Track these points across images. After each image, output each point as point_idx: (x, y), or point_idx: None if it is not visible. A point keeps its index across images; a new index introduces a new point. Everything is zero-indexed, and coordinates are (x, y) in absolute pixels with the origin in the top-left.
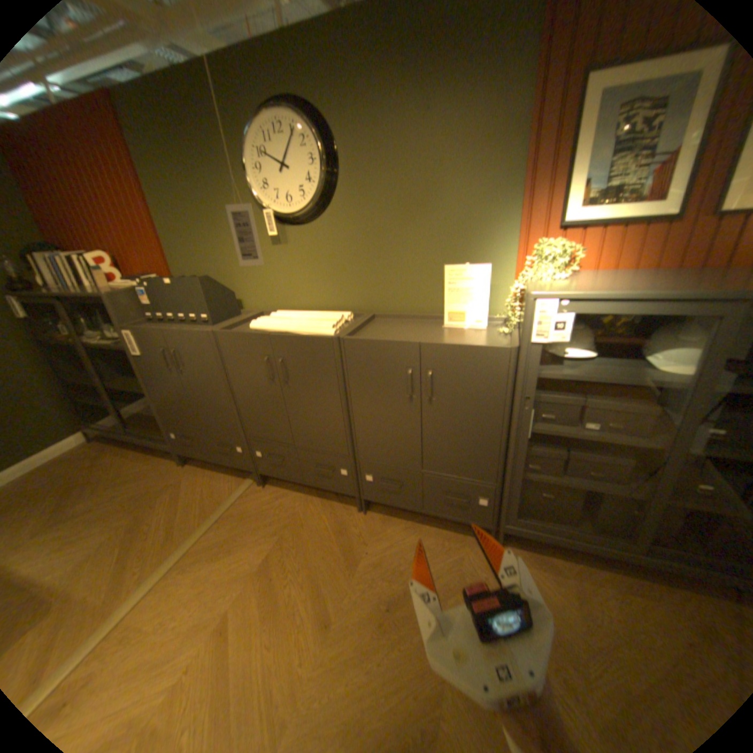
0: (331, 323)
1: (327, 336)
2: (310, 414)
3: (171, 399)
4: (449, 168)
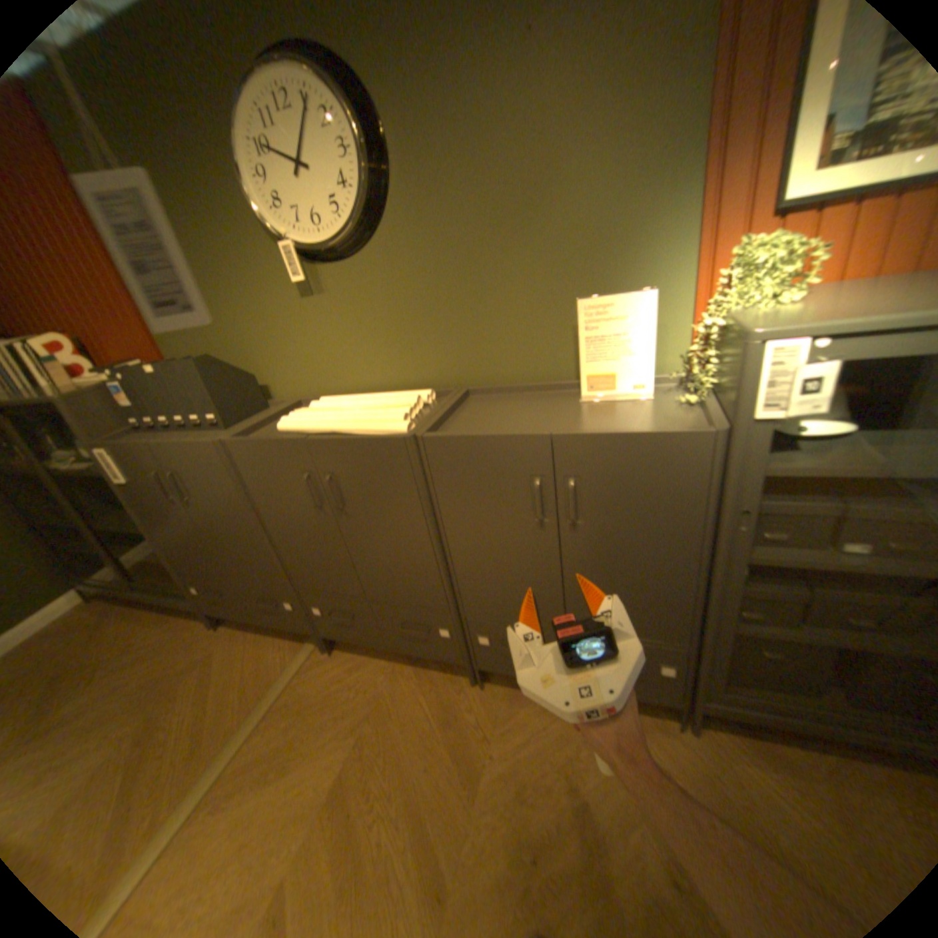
0: (401, 409)
1: (396, 434)
2: (384, 554)
3: (181, 541)
4: (573, 133)
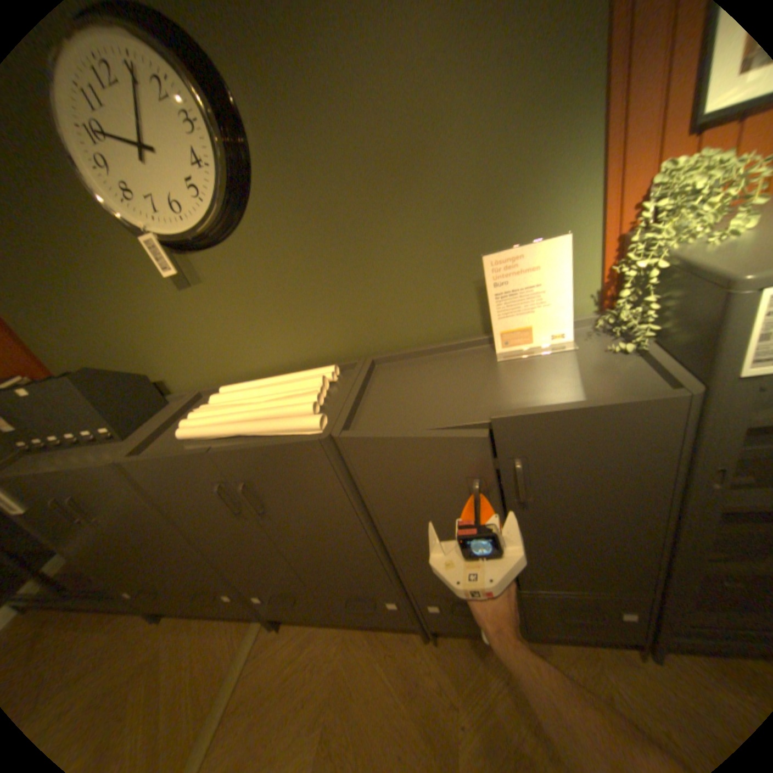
0: (308, 398)
1: (308, 435)
2: (316, 548)
3: (100, 557)
4: (451, 69)
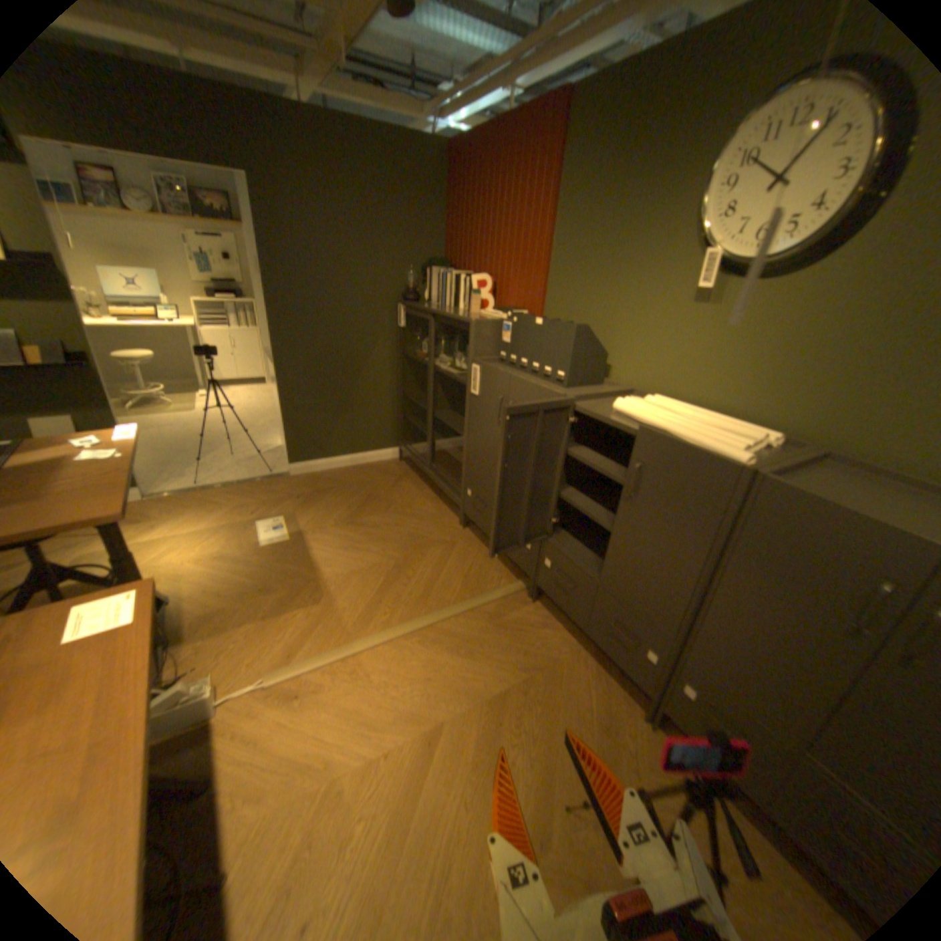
0: (746, 440)
1: (735, 460)
2: (645, 555)
3: (486, 454)
4: None
